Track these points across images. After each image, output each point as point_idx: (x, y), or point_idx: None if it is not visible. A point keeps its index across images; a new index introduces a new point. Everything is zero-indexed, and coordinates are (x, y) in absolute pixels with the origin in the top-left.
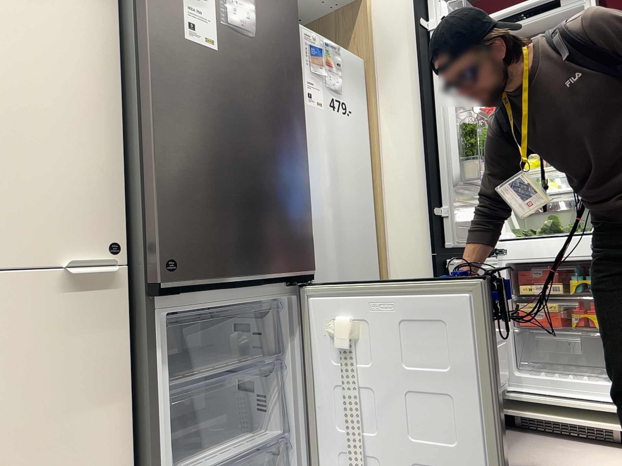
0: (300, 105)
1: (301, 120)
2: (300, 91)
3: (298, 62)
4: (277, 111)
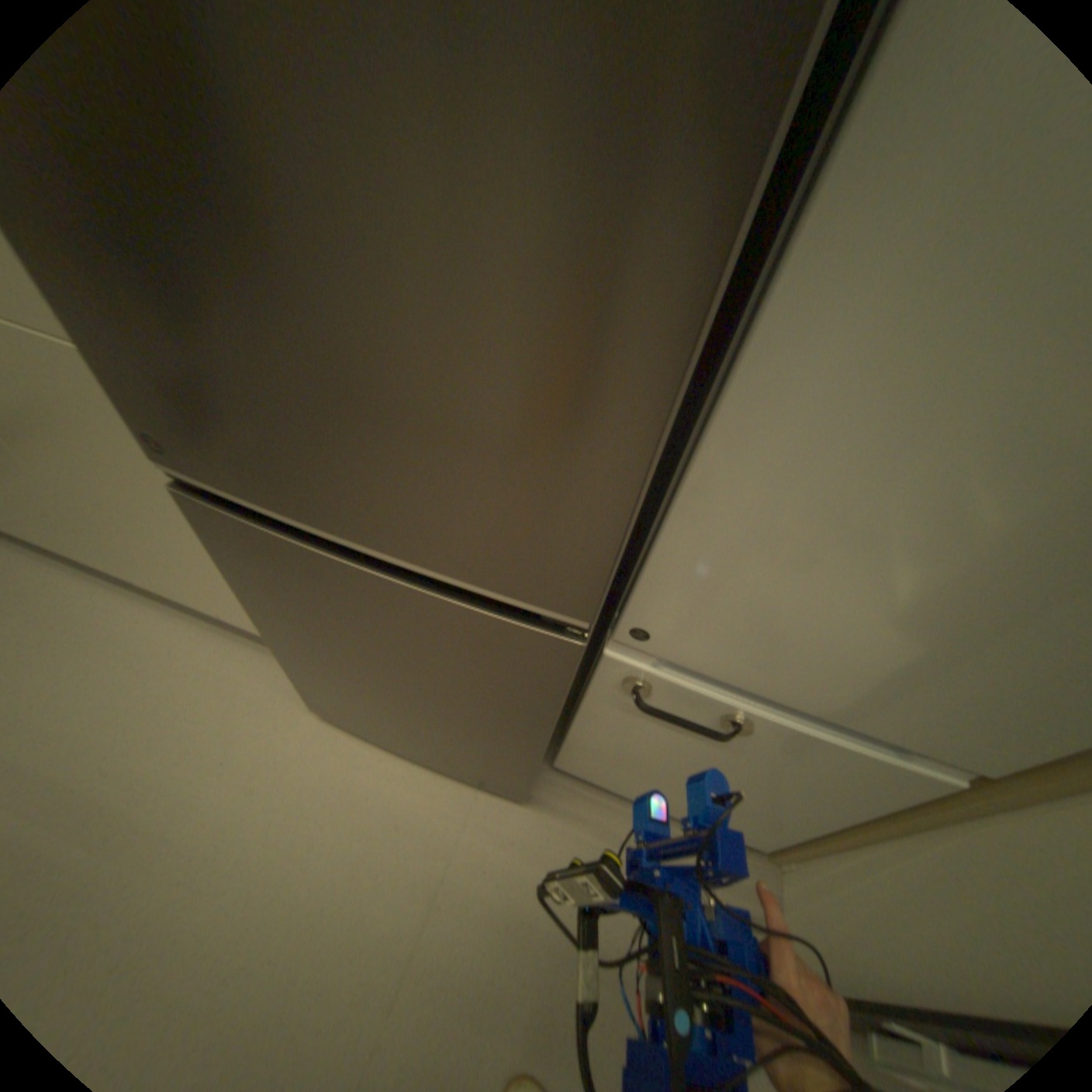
0: None
1: None
2: None
3: None
4: None
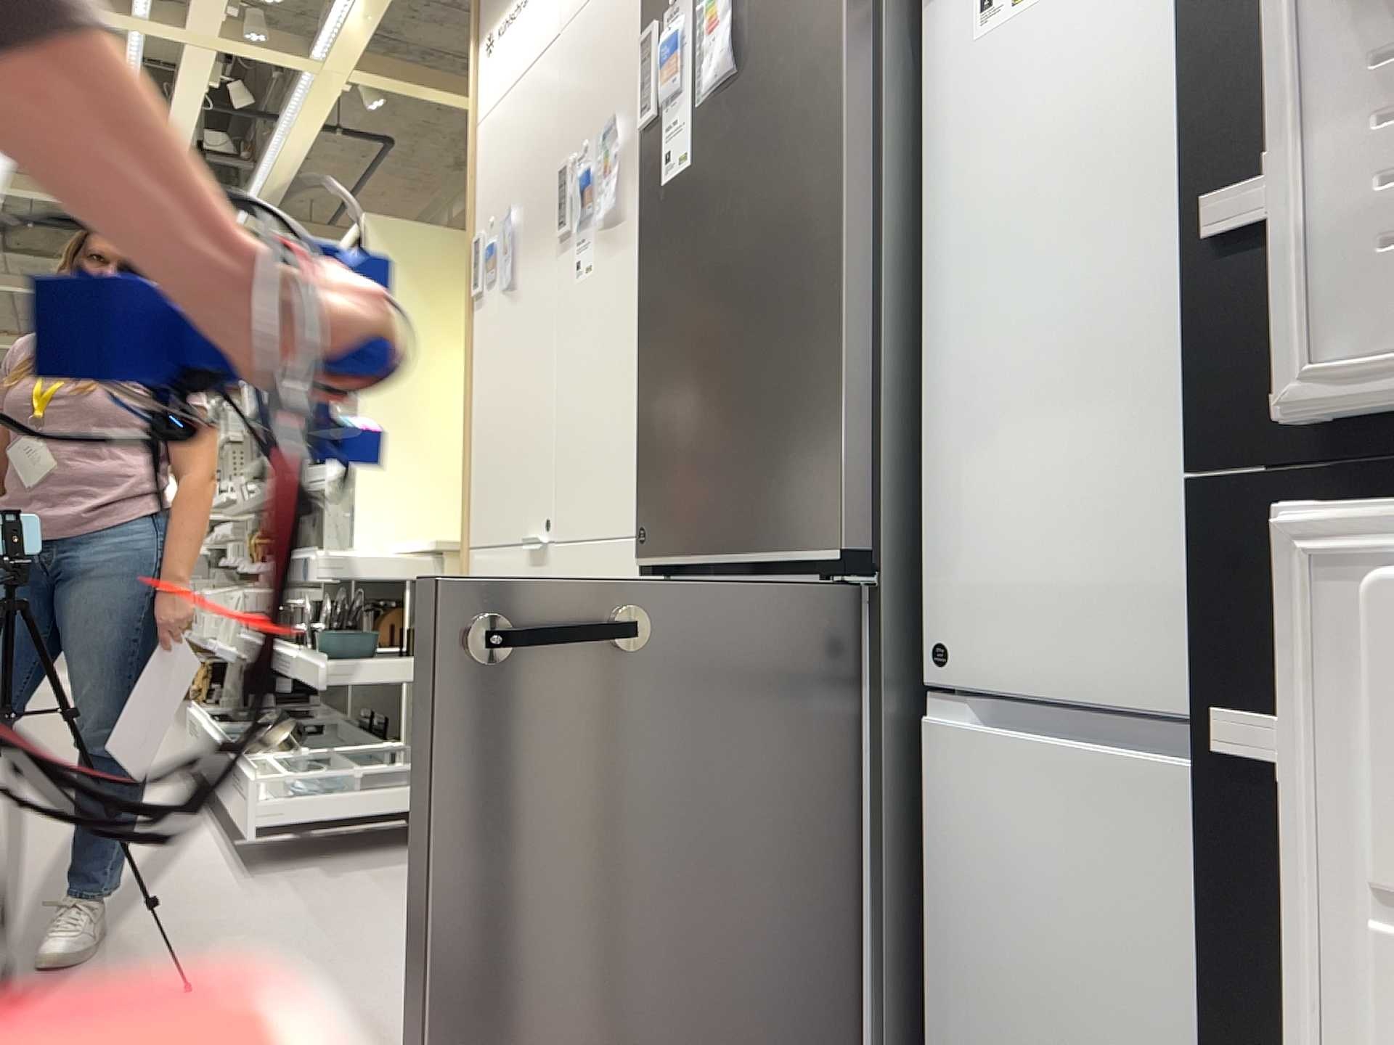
0: (836, 123)
1: (835, 161)
2: (836, 85)
3: (837, 9)
4: (776, 191)
